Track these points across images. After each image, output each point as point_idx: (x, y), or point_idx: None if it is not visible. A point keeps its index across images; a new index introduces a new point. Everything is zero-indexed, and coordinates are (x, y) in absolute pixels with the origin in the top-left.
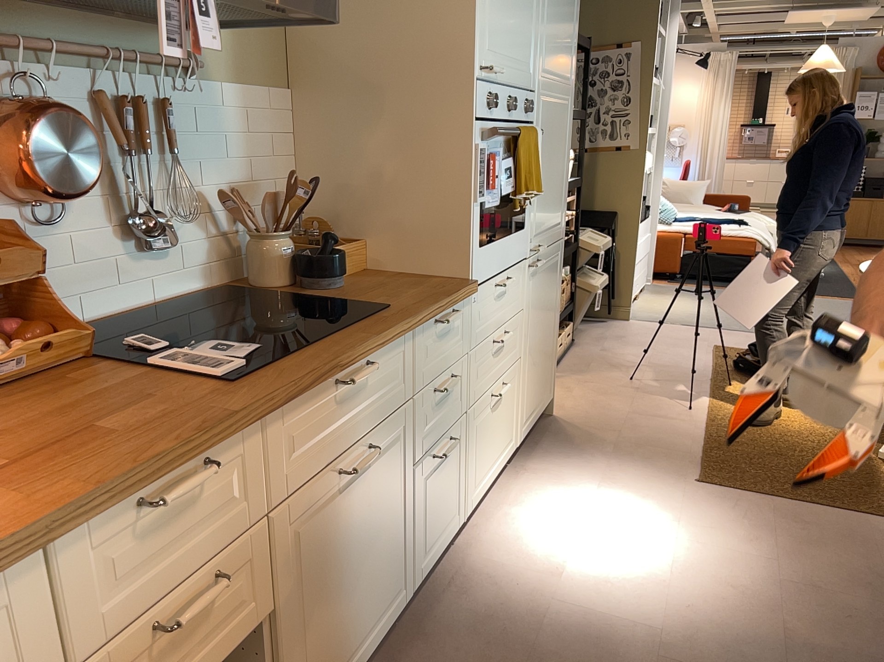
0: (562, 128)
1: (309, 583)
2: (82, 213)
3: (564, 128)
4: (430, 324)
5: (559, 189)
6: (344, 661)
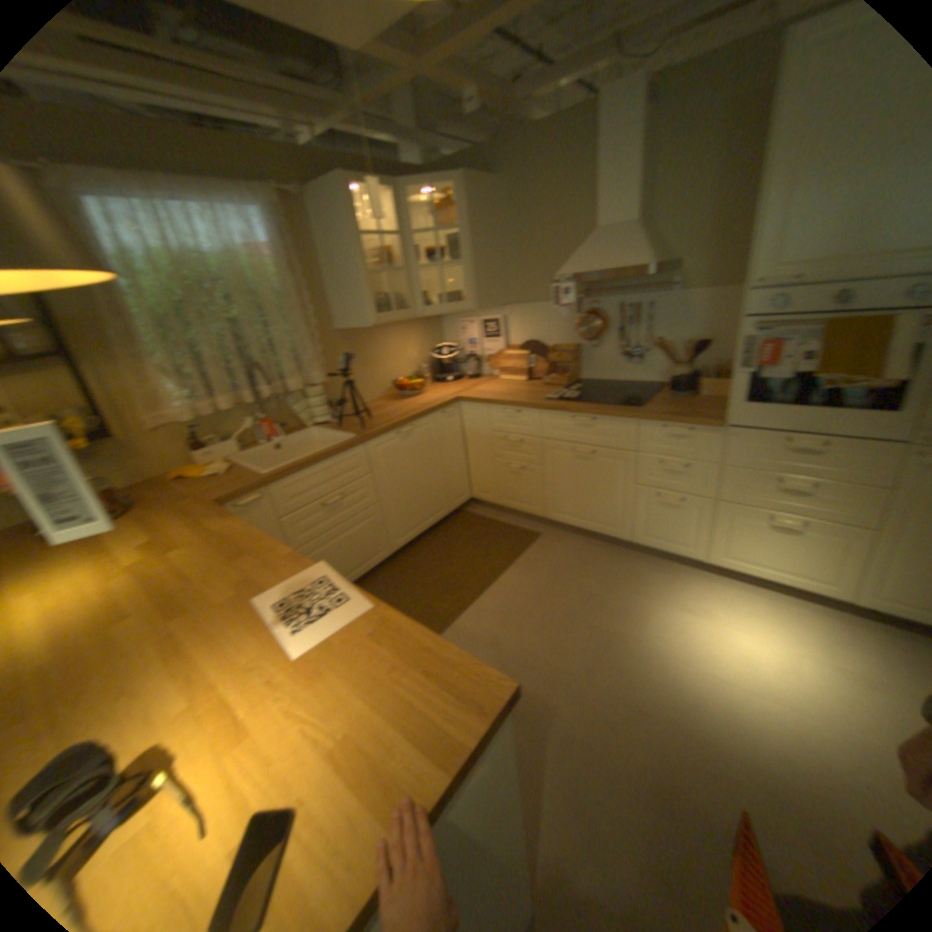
0: None
1: (556, 473)
2: (606, 345)
3: None
4: (656, 426)
5: None
6: (574, 517)
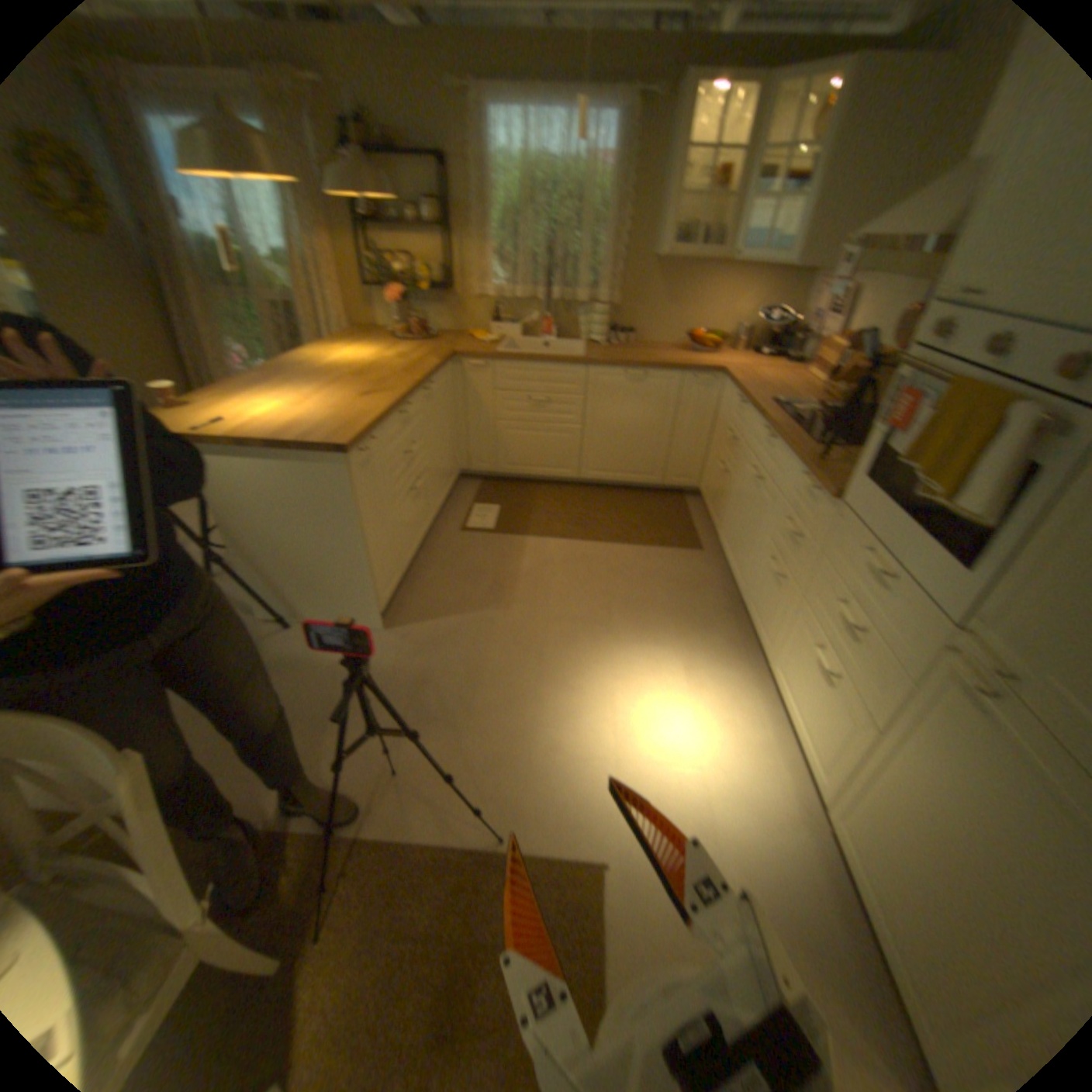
0: None
1: (740, 493)
2: None
3: None
4: (805, 472)
5: None
6: (731, 551)
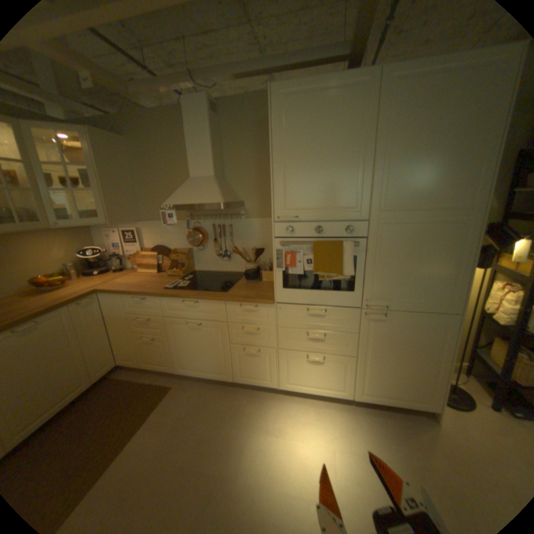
0: (445, 239)
1: (178, 341)
2: (209, 249)
3: (450, 239)
4: (237, 304)
5: (438, 279)
6: (195, 370)
